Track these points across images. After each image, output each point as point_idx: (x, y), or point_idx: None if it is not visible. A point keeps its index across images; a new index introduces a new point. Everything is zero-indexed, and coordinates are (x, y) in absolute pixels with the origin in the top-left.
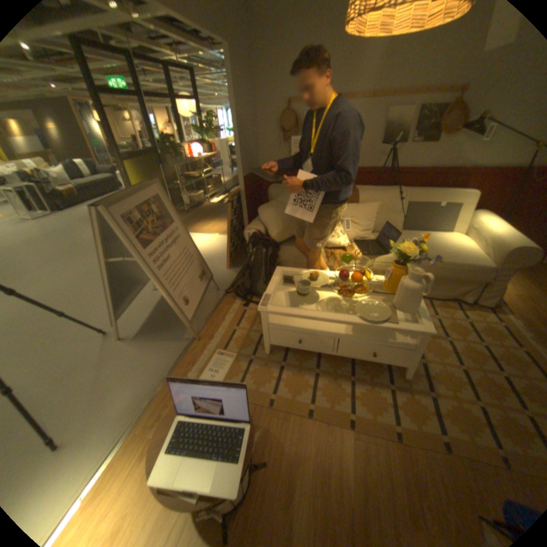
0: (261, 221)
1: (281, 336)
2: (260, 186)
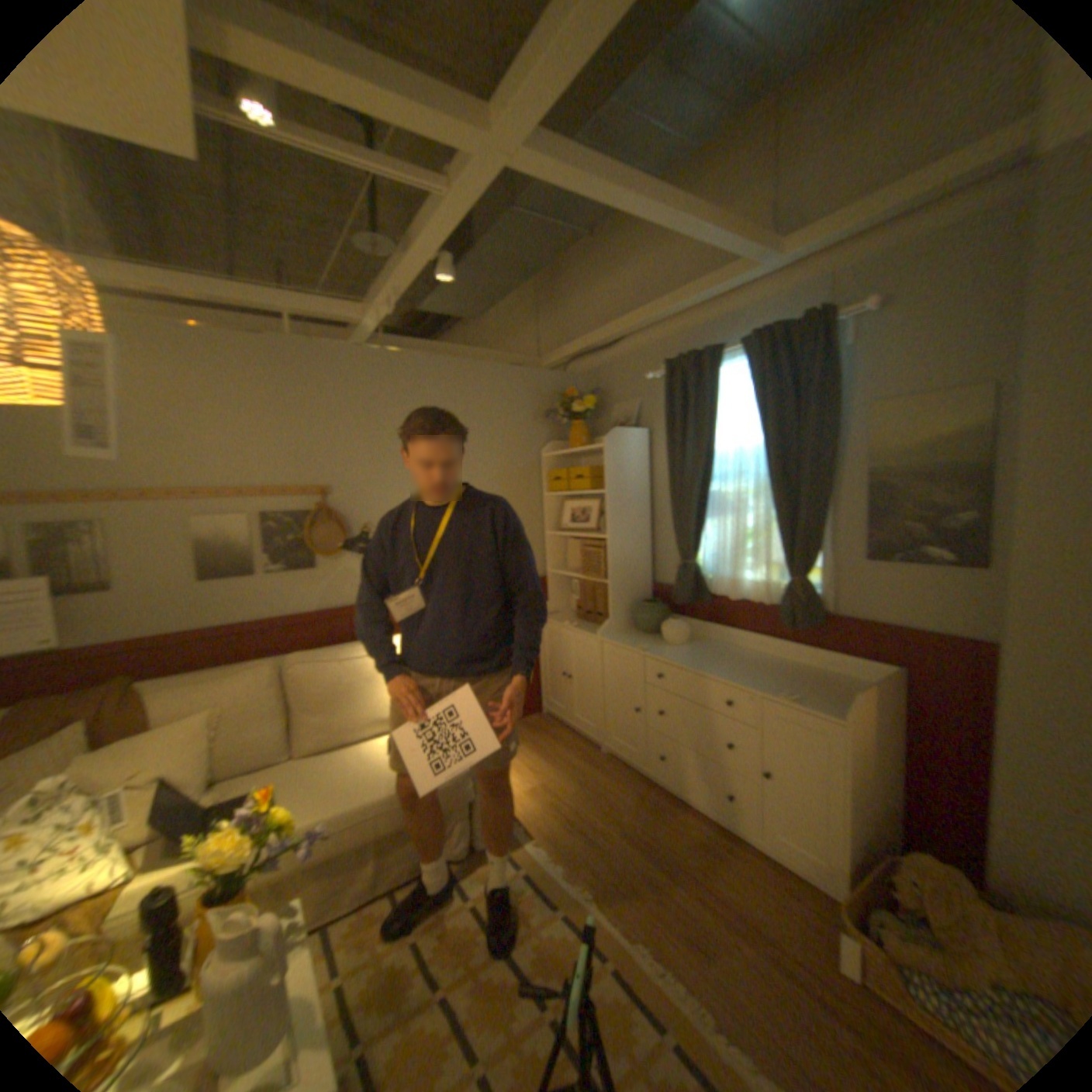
0: None
1: None
2: None
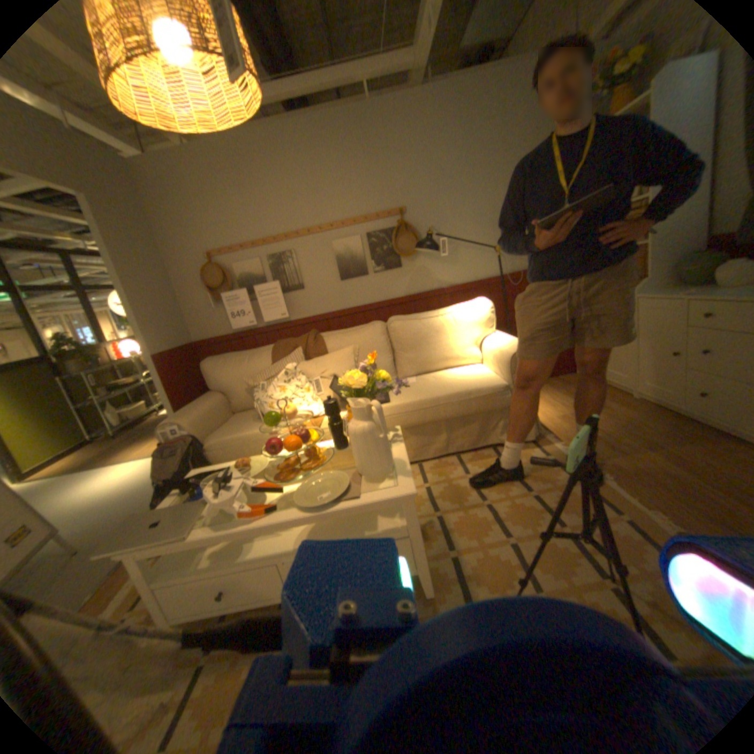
0: (185, 410)
1: (181, 597)
2: (198, 365)
